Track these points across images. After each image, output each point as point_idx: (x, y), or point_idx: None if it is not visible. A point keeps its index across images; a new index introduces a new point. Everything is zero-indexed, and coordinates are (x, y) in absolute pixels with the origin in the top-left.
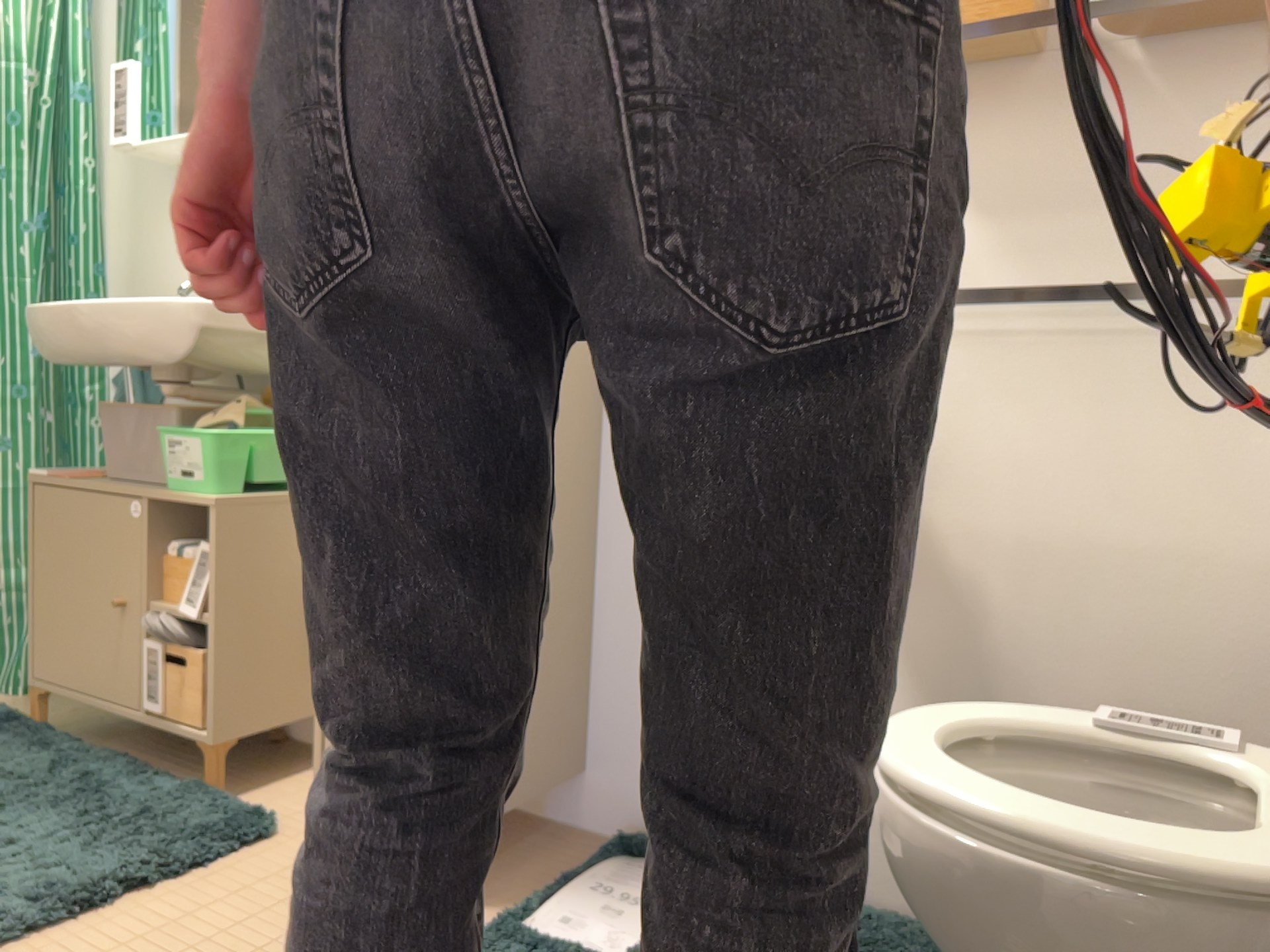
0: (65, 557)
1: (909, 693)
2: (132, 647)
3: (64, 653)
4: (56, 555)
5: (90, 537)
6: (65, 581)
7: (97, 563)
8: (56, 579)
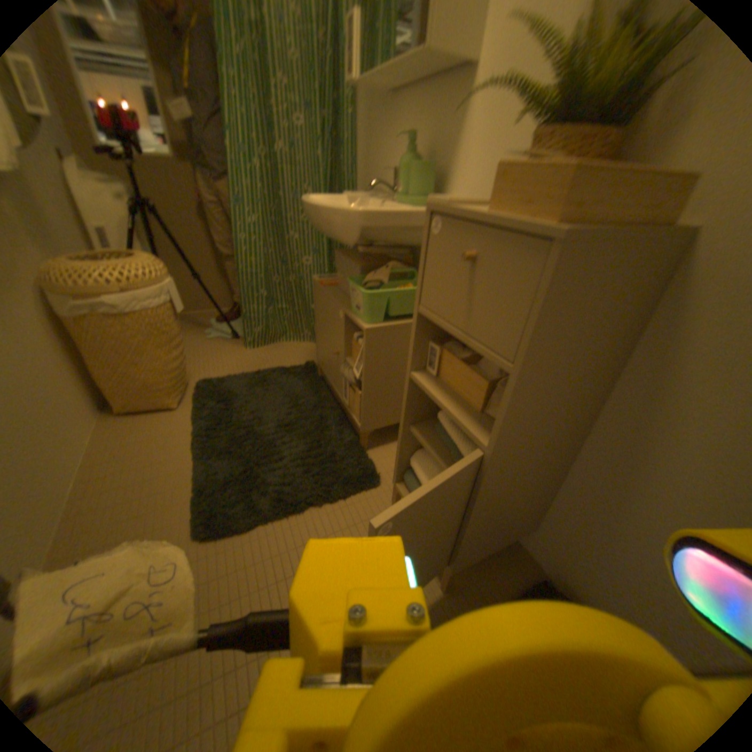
0: (319, 321)
1: None
2: (337, 373)
3: (320, 358)
4: (317, 318)
5: (325, 317)
6: (319, 330)
7: (327, 330)
8: (317, 328)
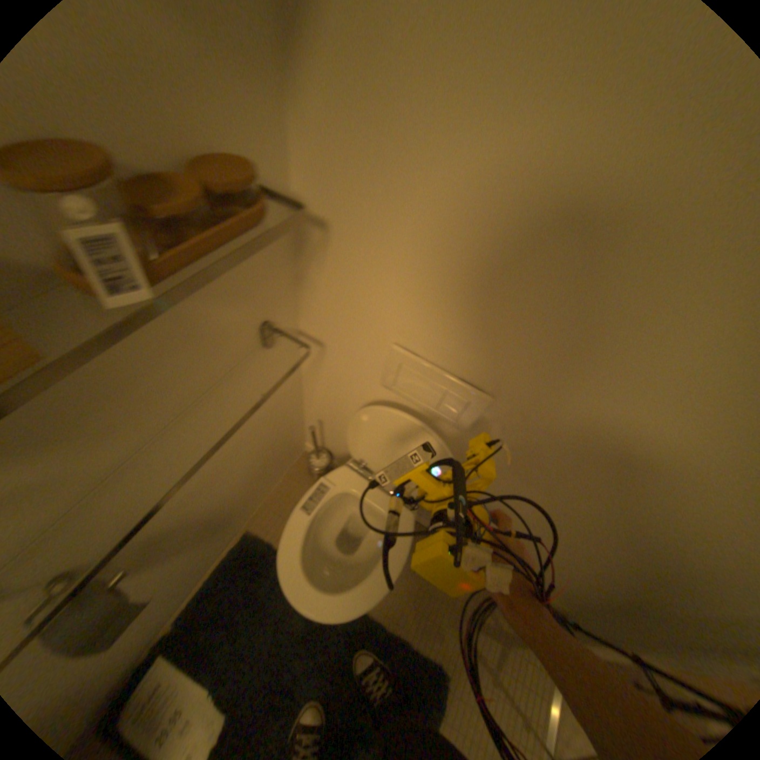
0: None
1: (180, 555)
2: None
3: None
4: None
5: None
6: None
7: None
8: None
